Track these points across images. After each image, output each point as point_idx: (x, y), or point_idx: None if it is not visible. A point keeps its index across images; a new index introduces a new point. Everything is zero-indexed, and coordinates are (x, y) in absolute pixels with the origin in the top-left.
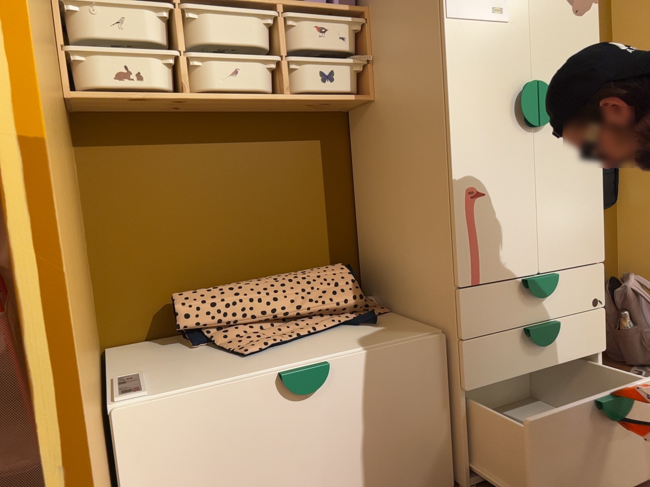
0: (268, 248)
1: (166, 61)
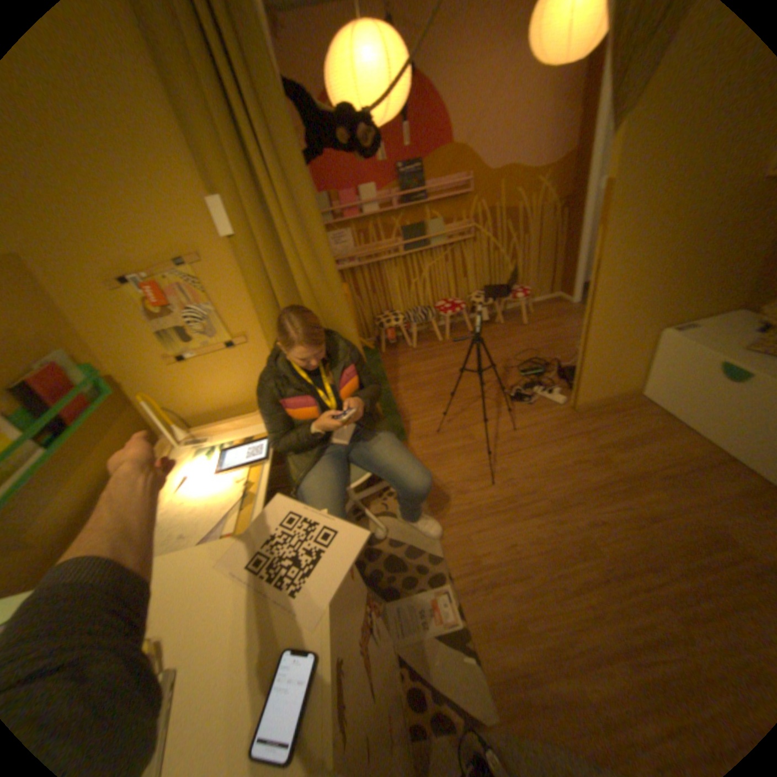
0: None
1: None
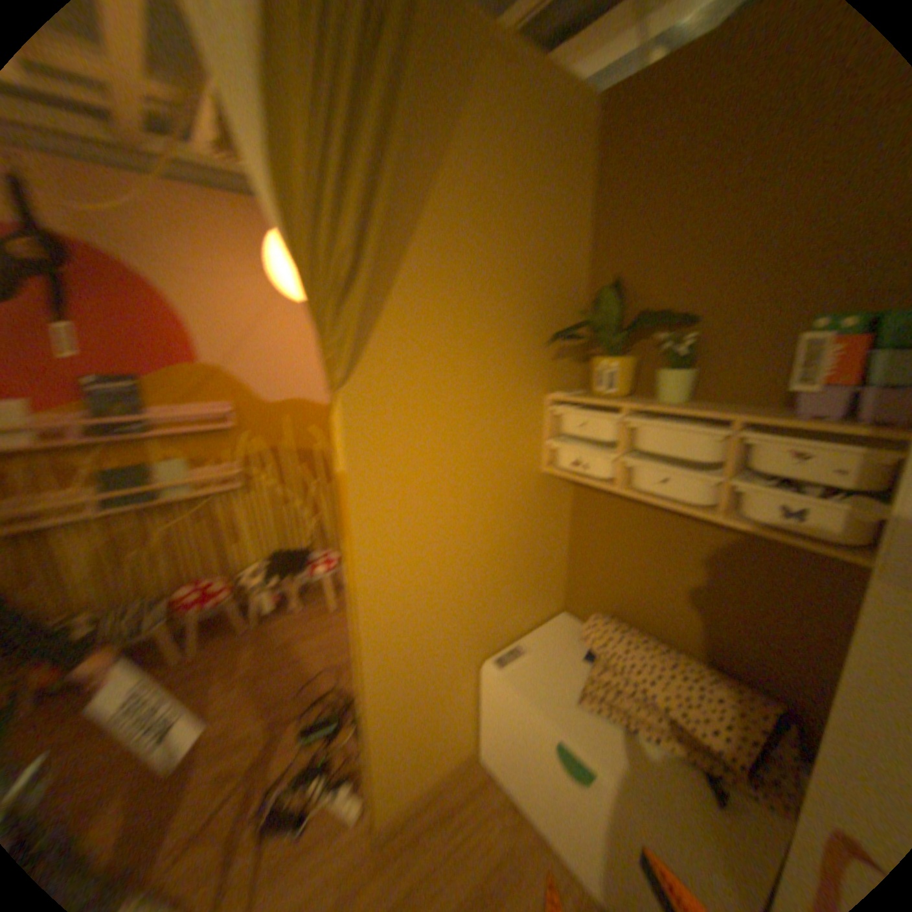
0: (704, 630)
1: (607, 457)
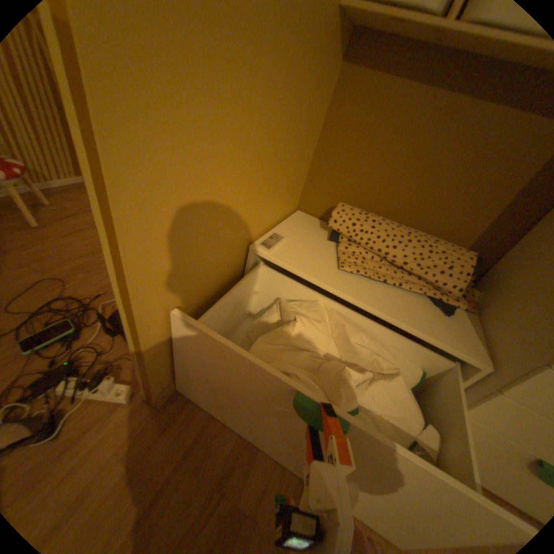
0: (427, 207)
1: None
